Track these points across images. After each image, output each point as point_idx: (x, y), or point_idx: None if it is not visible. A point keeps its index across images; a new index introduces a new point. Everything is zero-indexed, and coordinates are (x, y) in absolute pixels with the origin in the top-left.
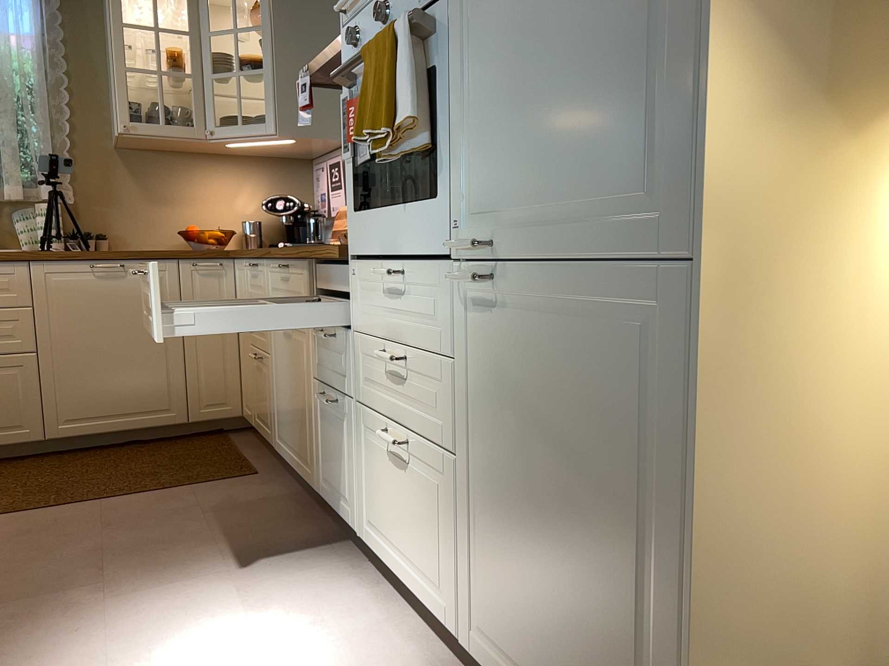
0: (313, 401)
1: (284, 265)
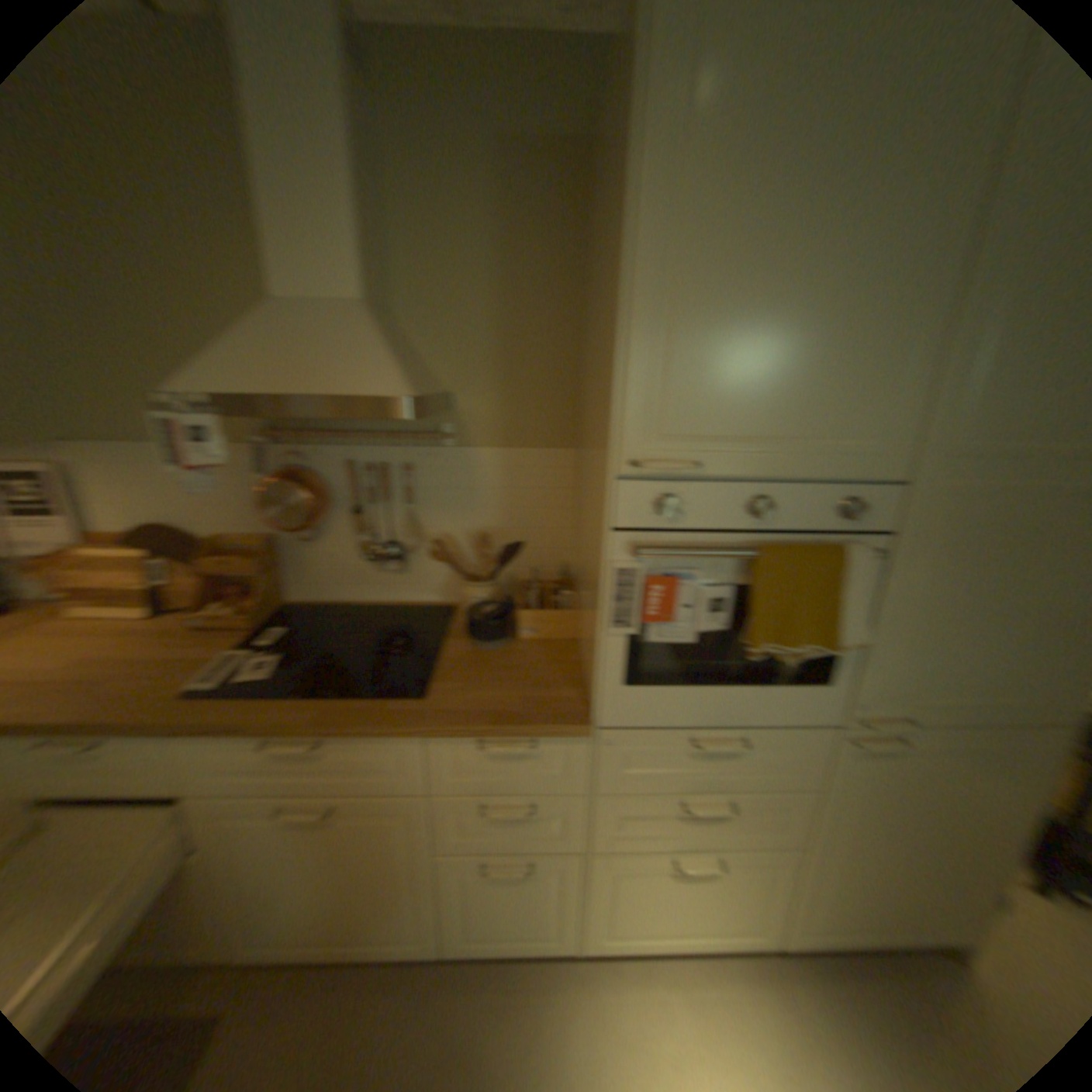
0: (427, 878)
1: (304, 745)
